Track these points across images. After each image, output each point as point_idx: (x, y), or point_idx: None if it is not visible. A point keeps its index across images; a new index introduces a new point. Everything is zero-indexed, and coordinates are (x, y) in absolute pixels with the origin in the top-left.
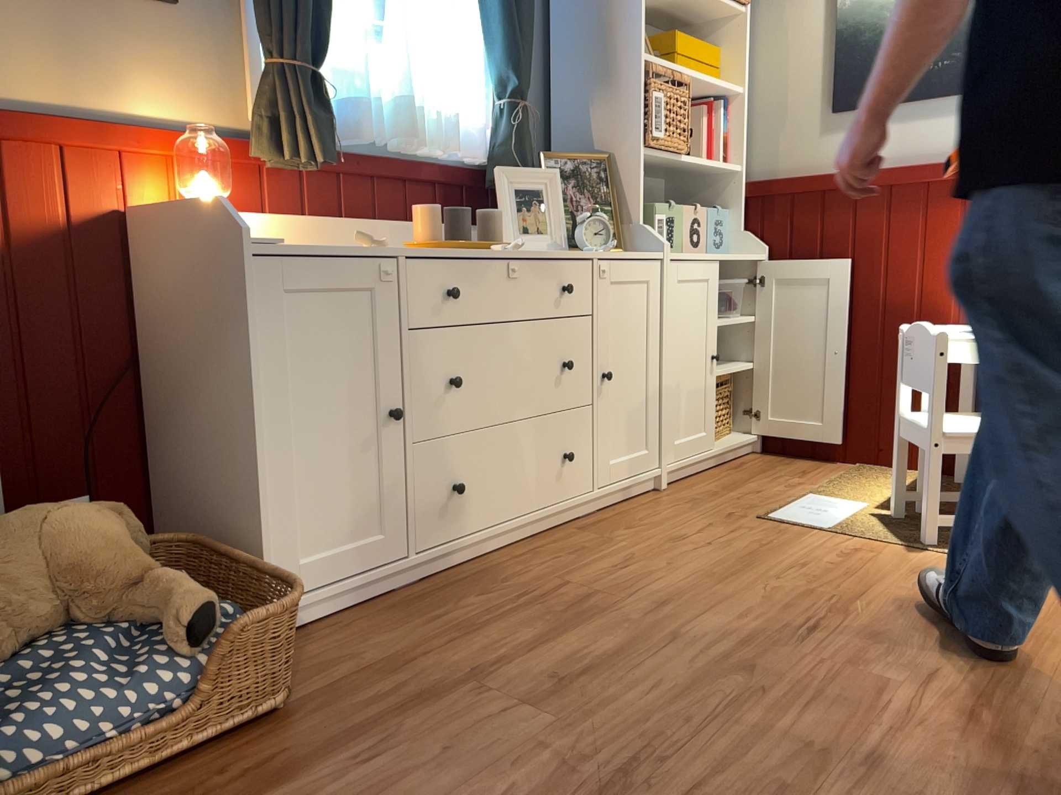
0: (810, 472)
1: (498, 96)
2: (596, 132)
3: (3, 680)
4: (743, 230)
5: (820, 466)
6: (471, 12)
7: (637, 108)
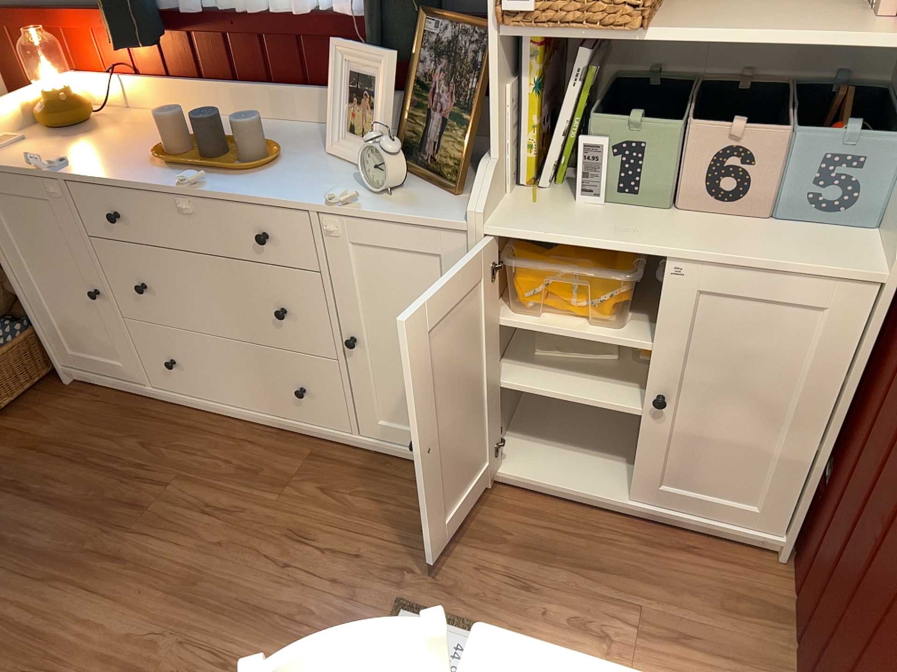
0: (689, 643)
1: None
2: None
3: None
4: None
5: (742, 657)
6: None
7: None
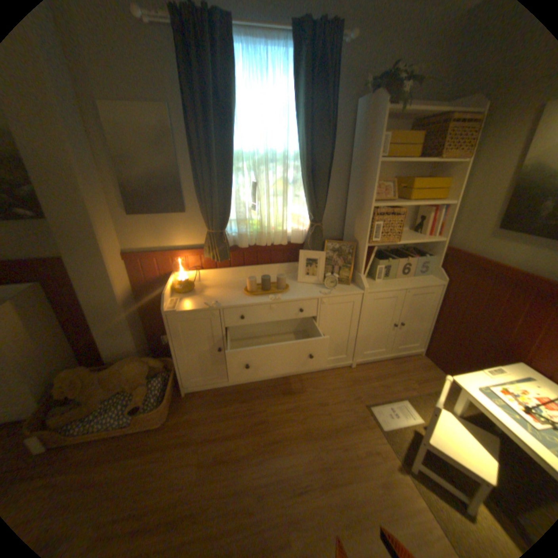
0: (429, 383)
1: (309, 220)
2: (355, 231)
3: (106, 404)
4: (440, 267)
5: (439, 380)
6: (299, 189)
7: (367, 228)
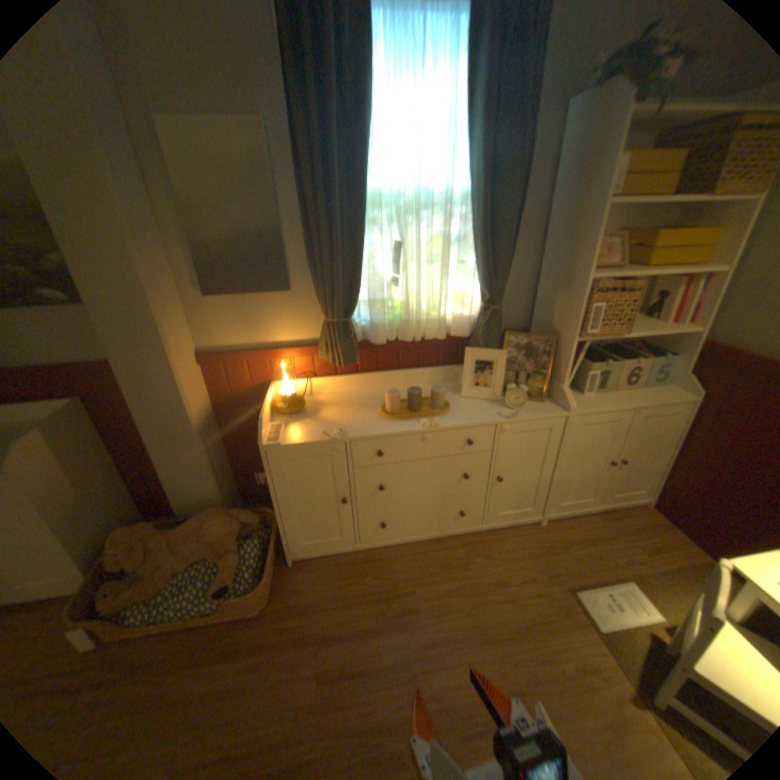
0: (665, 553)
1: (481, 299)
2: (555, 316)
3: (181, 579)
4: (690, 374)
5: (681, 550)
6: (467, 250)
7: (579, 314)
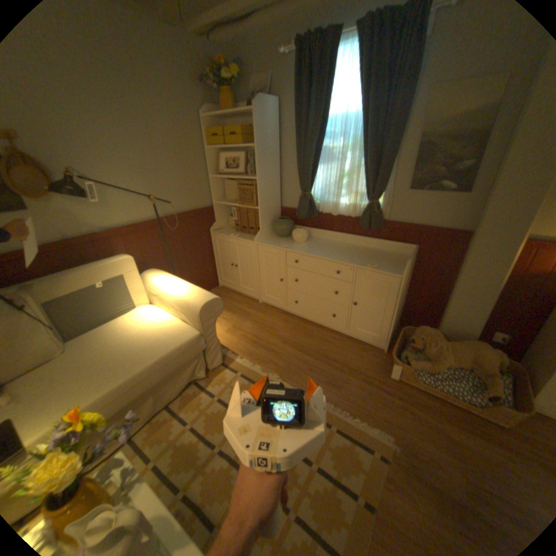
0: None
1: None
2: None
3: (453, 372)
4: None
5: None
6: None
7: None
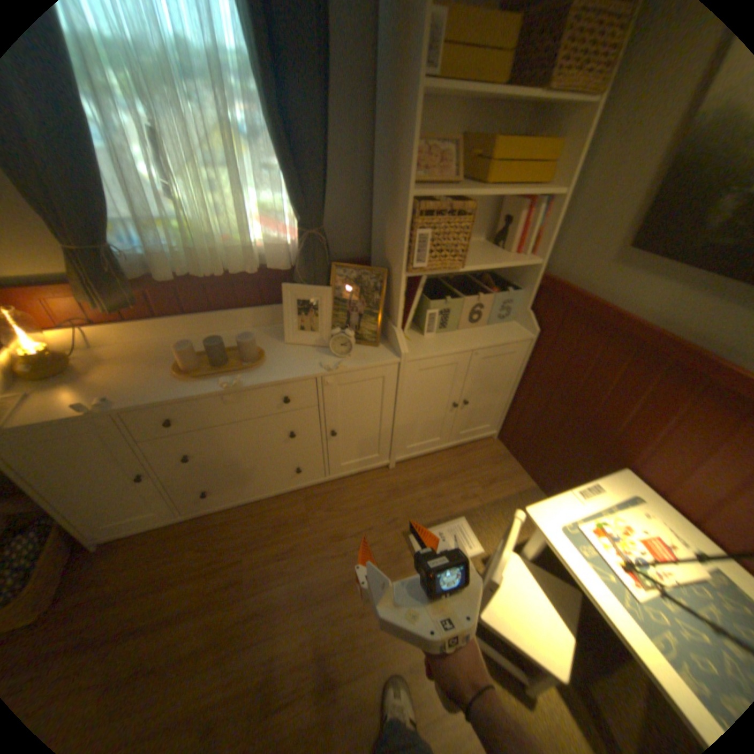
0: (498, 483)
1: (296, 220)
2: (387, 244)
3: None
4: (529, 309)
5: (512, 477)
6: (266, 149)
7: (404, 242)
